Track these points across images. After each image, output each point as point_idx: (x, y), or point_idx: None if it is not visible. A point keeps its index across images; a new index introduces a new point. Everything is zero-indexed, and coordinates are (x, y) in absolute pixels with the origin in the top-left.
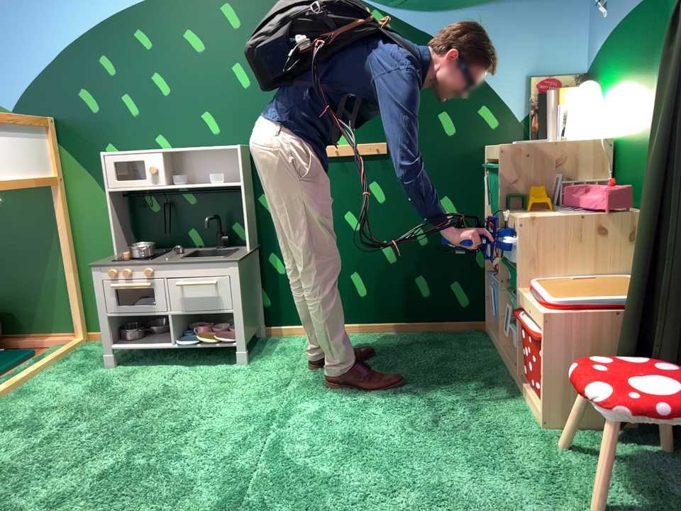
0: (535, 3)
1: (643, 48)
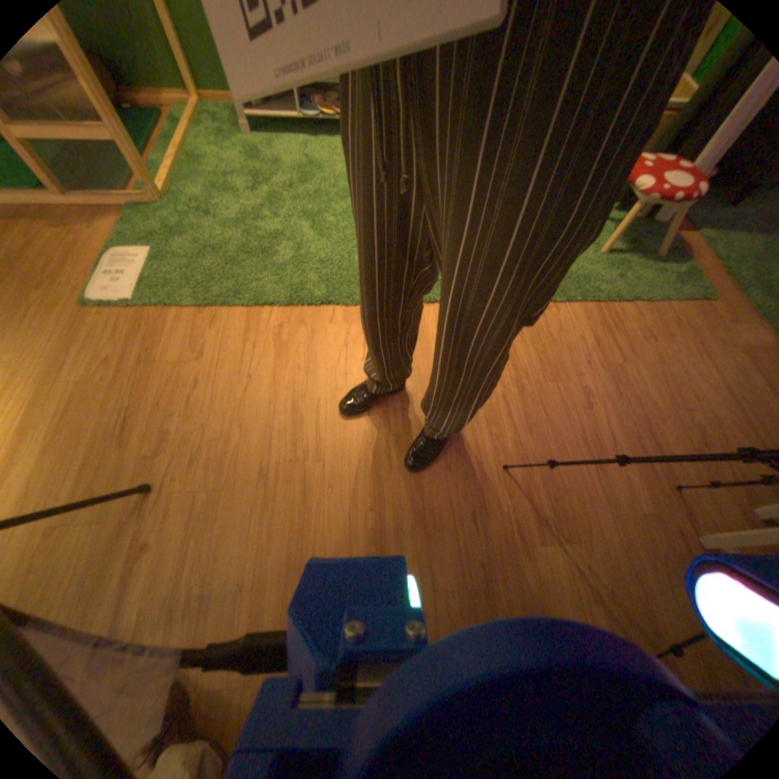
0: None
1: None
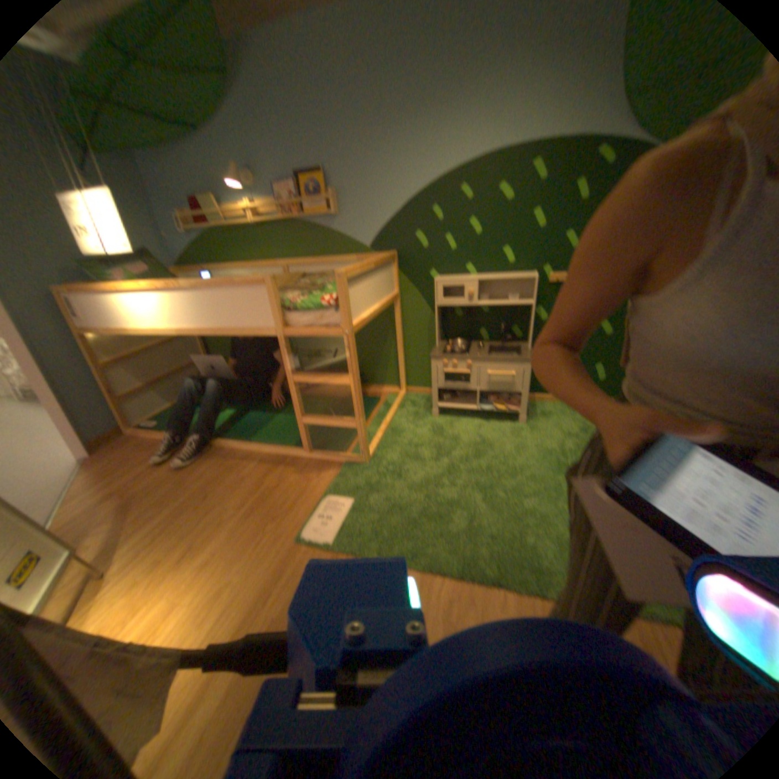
0: None
1: None
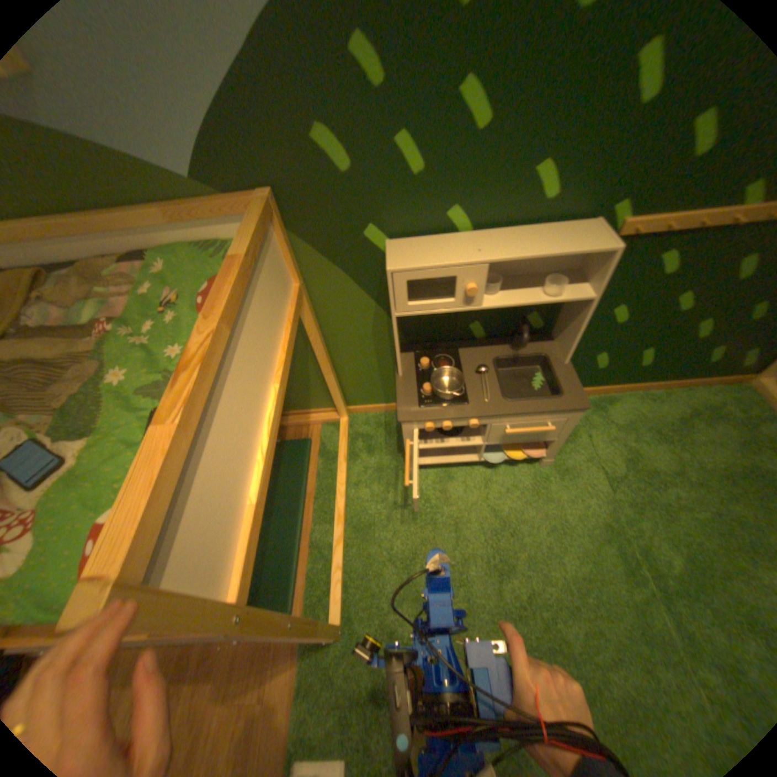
0: None
1: None
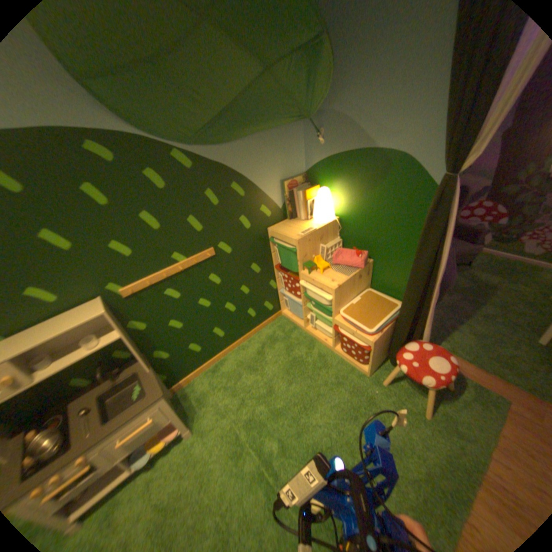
0: (279, 131)
1: (364, 177)
